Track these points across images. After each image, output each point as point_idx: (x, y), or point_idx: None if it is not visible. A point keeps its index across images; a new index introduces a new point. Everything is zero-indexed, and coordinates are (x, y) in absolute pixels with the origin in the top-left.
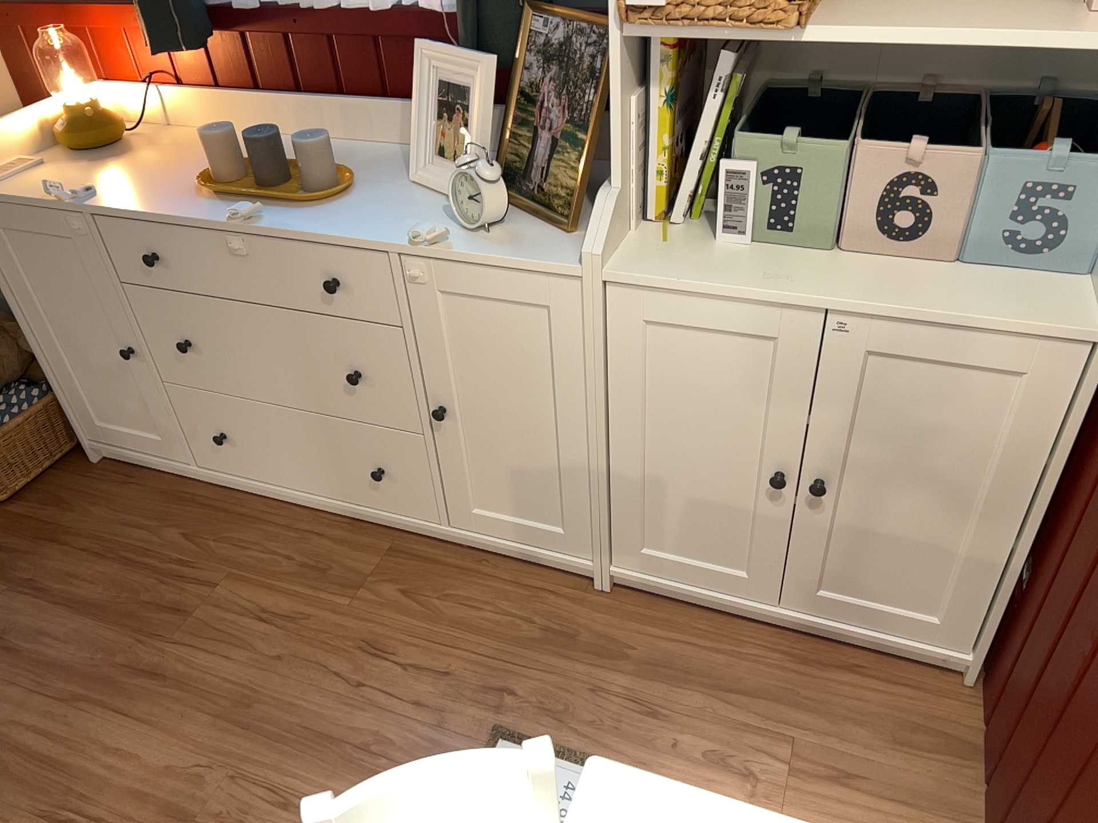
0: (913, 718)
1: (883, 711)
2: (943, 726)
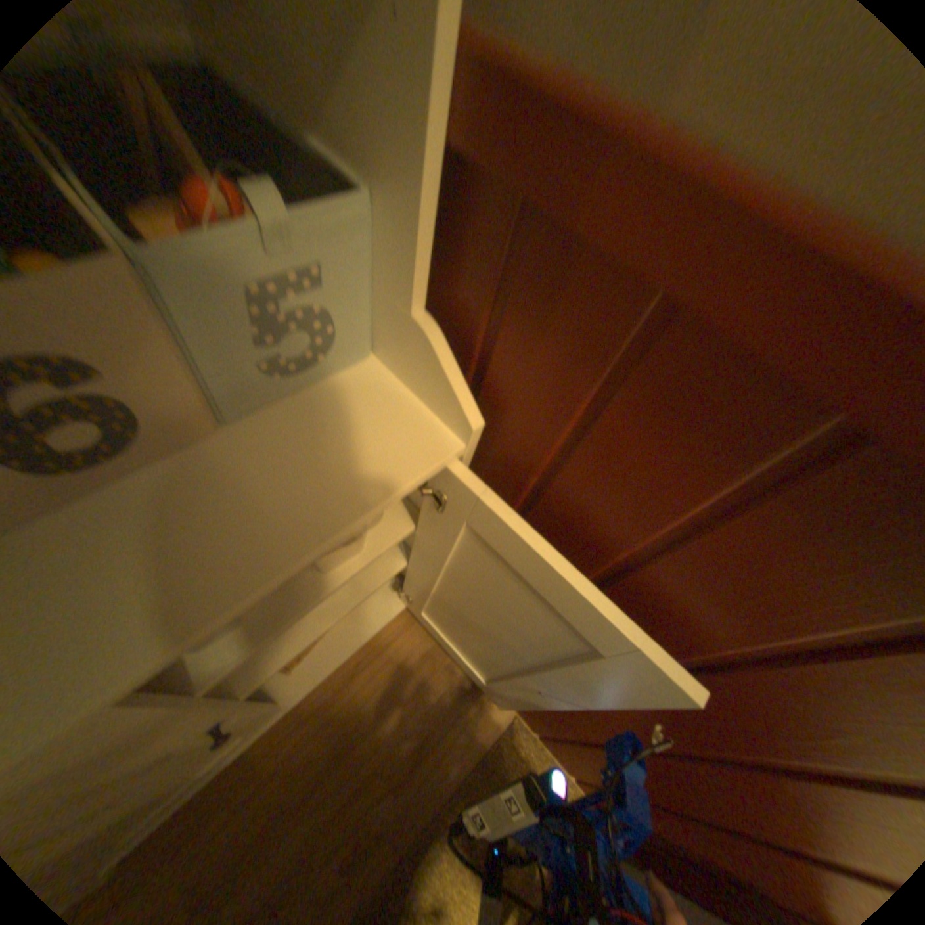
0: (420, 661)
1: (405, 678)
2: (435, 645)
